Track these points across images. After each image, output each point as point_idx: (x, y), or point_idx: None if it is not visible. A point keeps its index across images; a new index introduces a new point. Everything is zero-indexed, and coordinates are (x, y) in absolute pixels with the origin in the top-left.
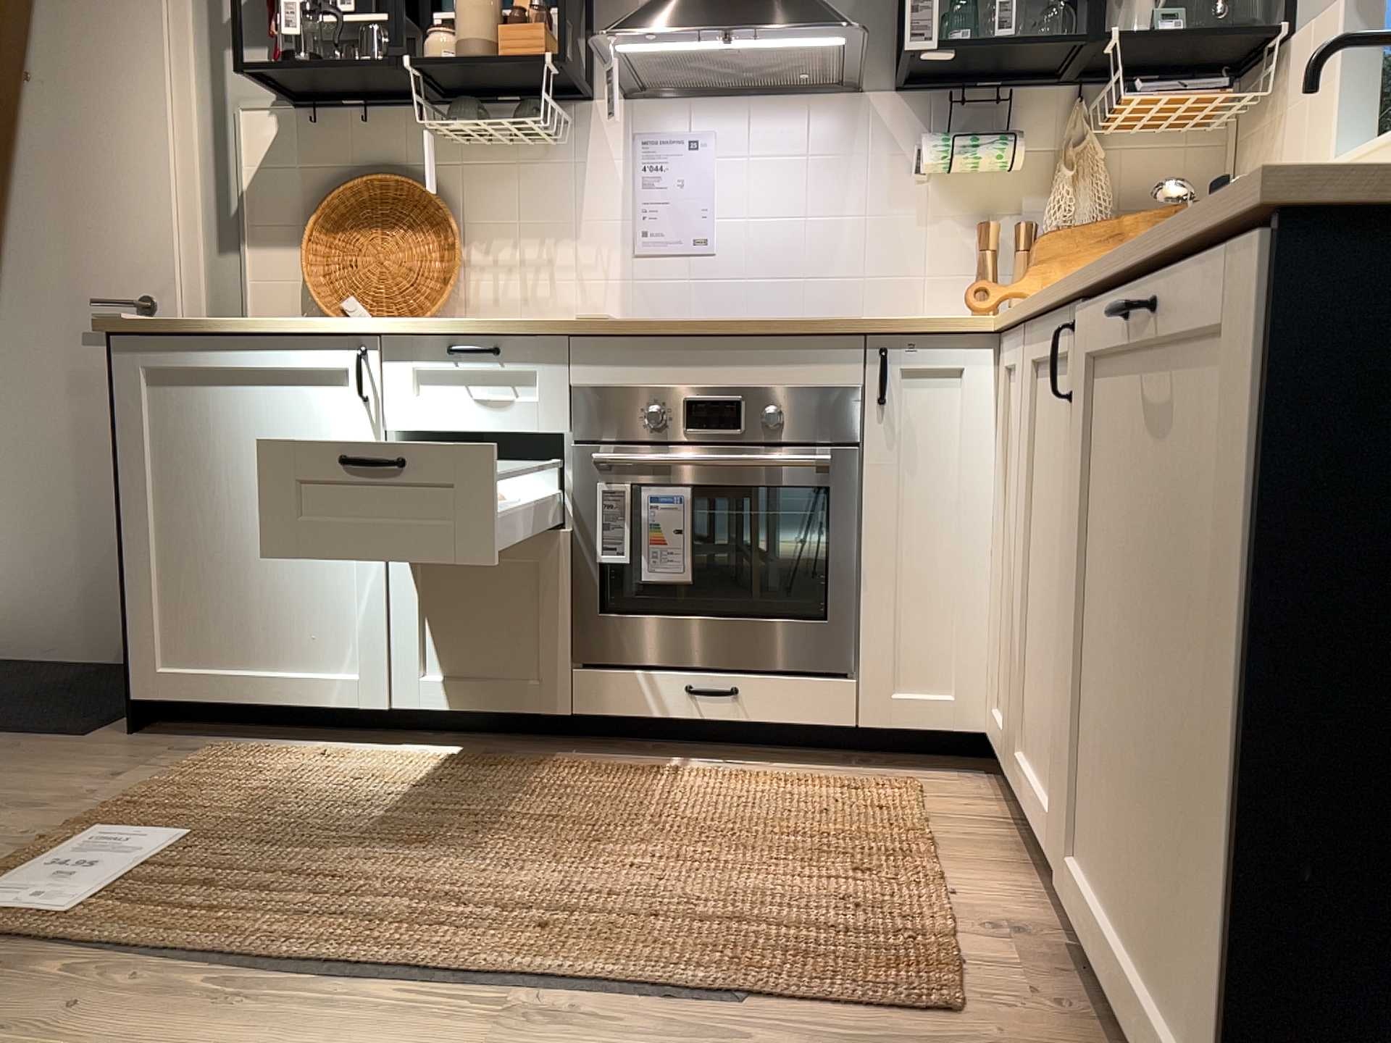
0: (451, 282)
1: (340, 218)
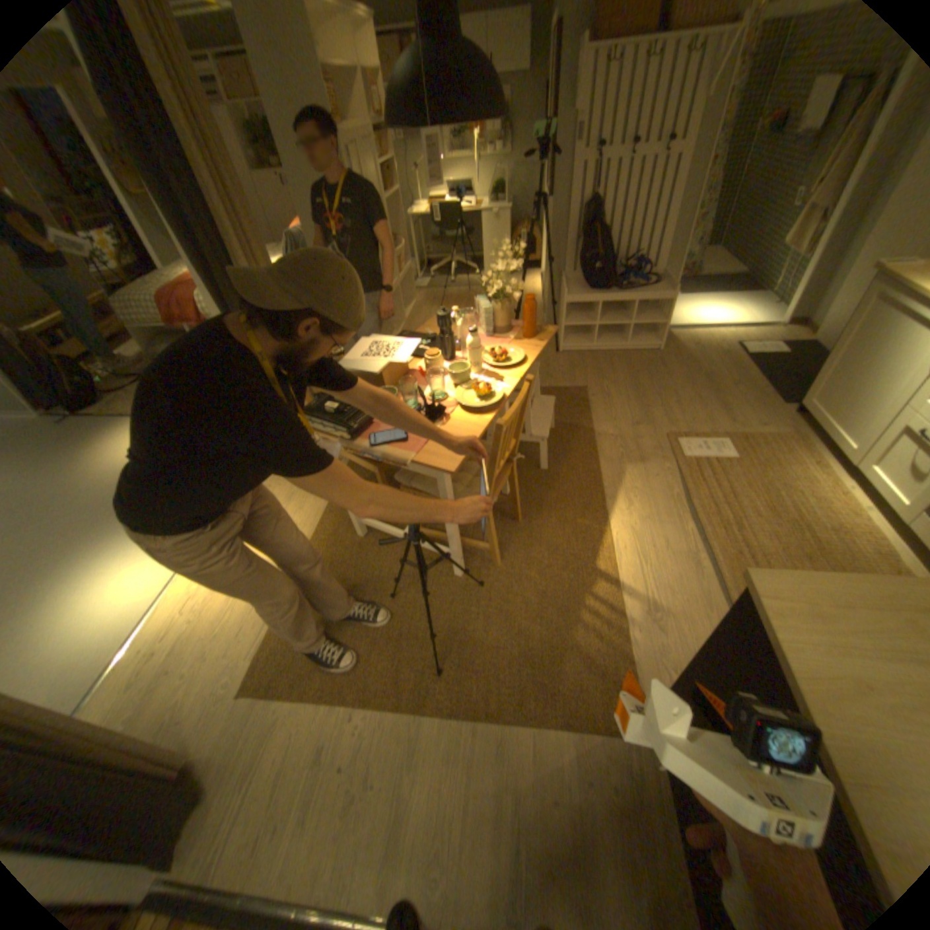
0: None
1: None
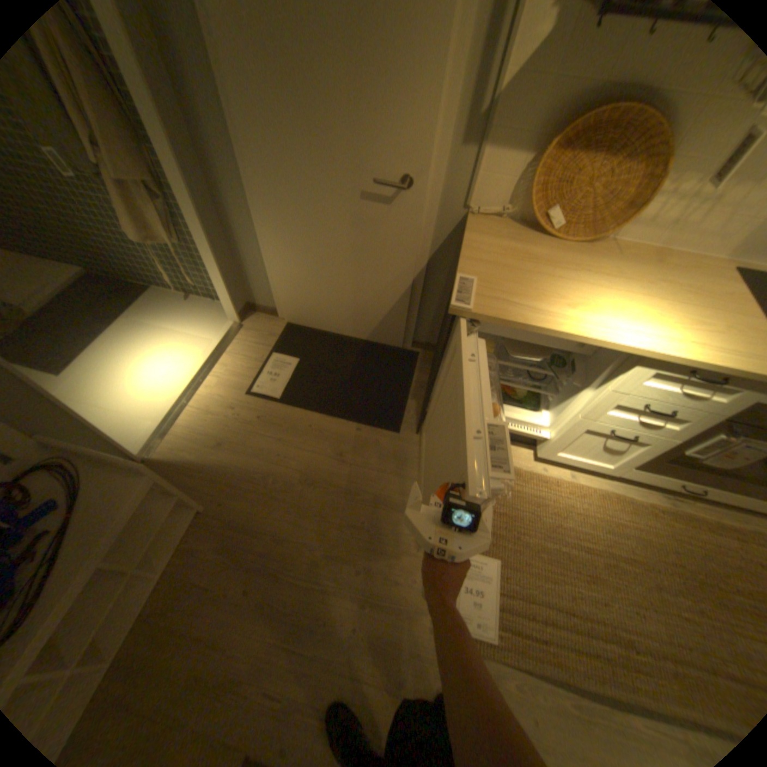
0: (643, 212)
1: (576, 134)
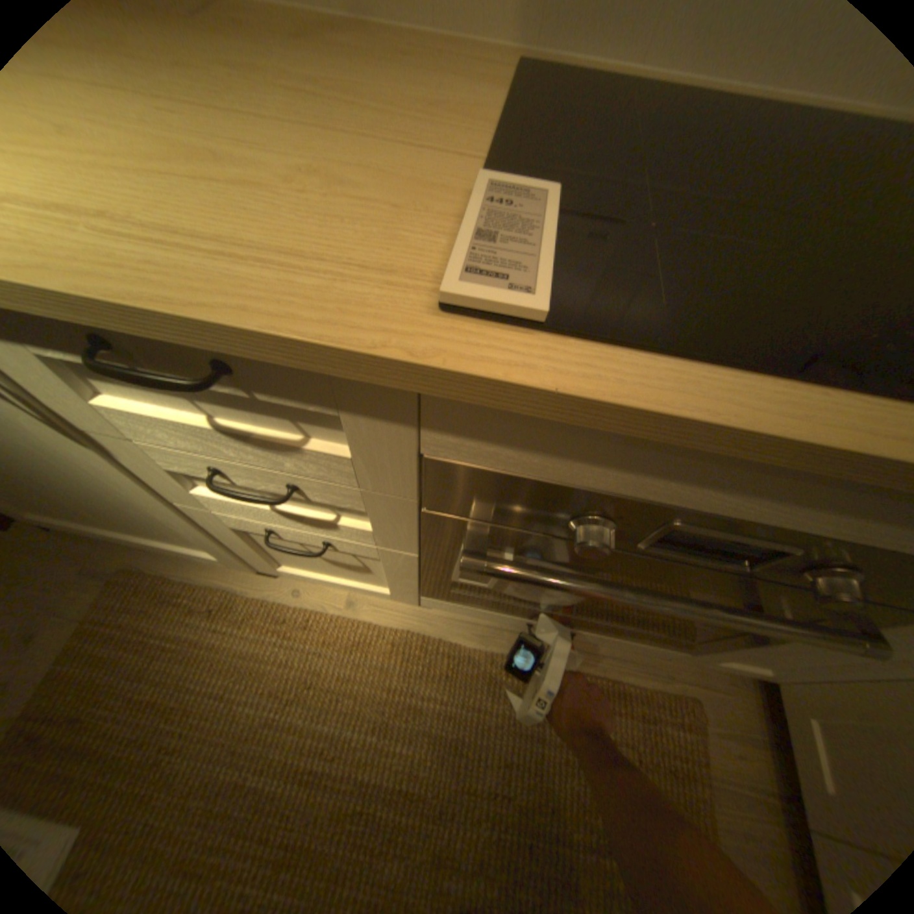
0: None
1: None
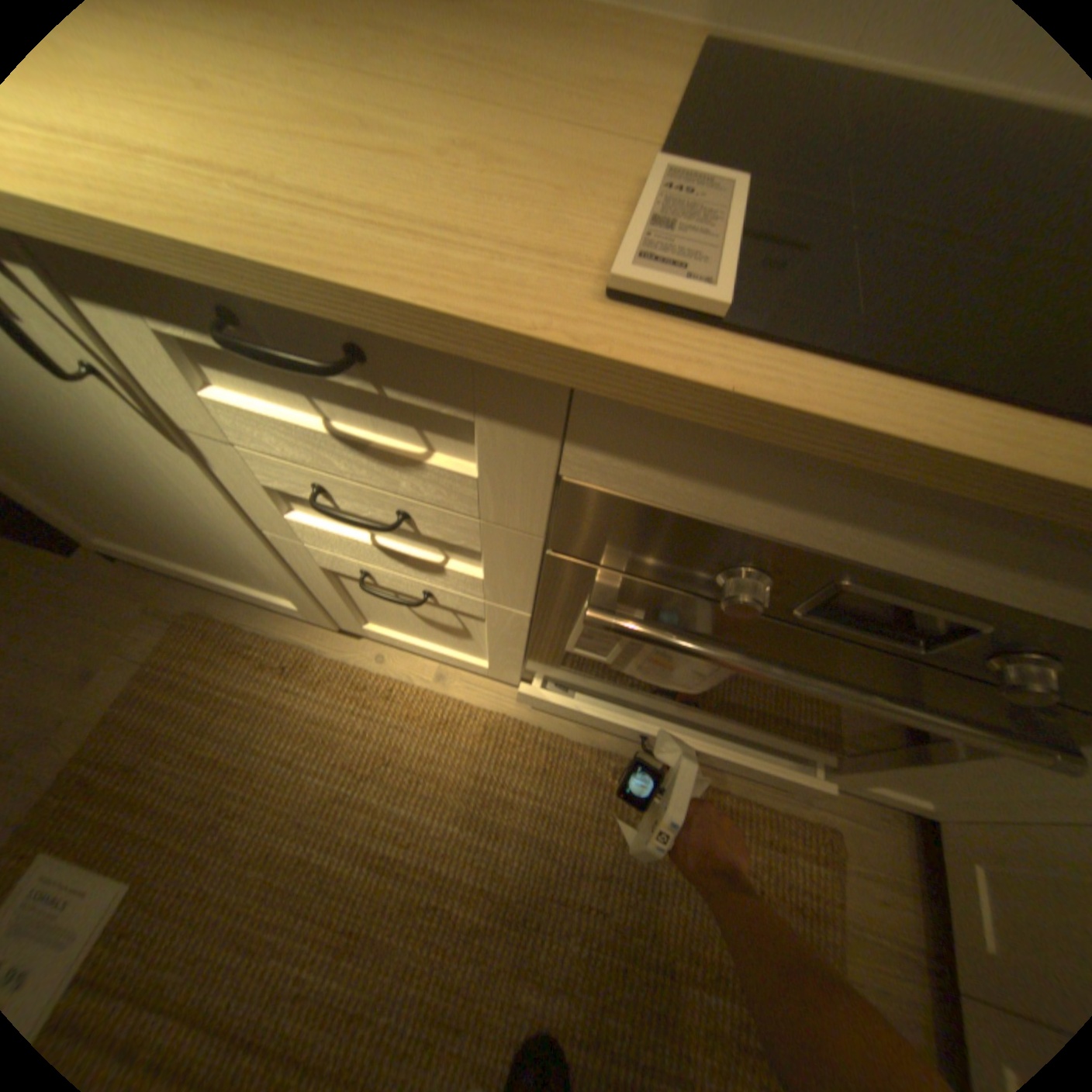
0: None
1: None
